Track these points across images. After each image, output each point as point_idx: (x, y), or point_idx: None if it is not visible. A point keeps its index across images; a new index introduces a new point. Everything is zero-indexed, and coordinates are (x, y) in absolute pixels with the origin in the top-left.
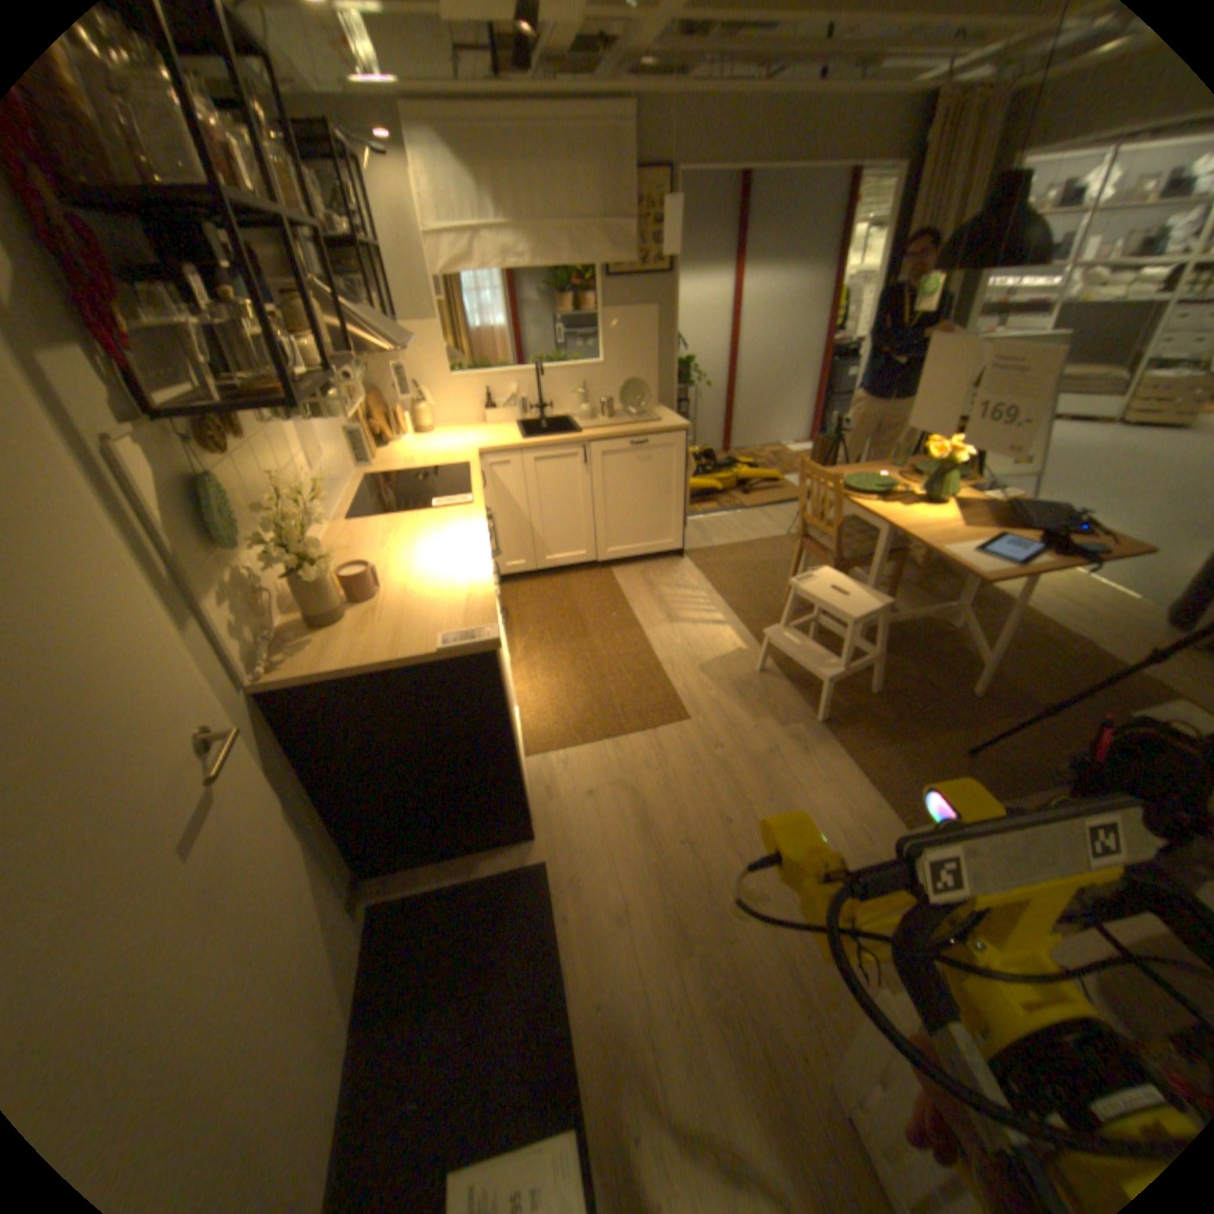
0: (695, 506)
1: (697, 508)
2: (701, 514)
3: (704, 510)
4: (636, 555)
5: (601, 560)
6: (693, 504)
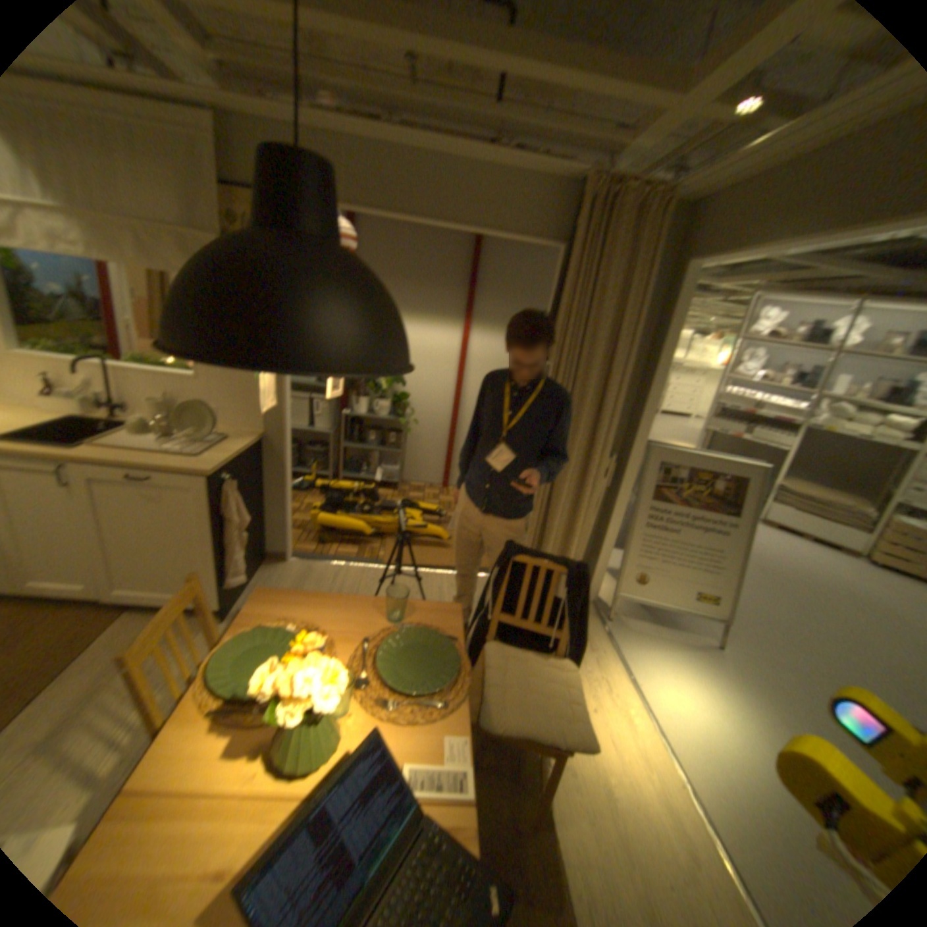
0: (338, 545)
1: (336, 548)
2: (329, 559)
3: (338, 553)
4: (153, 606)
5: (104, 603)
6: (340, 541)
